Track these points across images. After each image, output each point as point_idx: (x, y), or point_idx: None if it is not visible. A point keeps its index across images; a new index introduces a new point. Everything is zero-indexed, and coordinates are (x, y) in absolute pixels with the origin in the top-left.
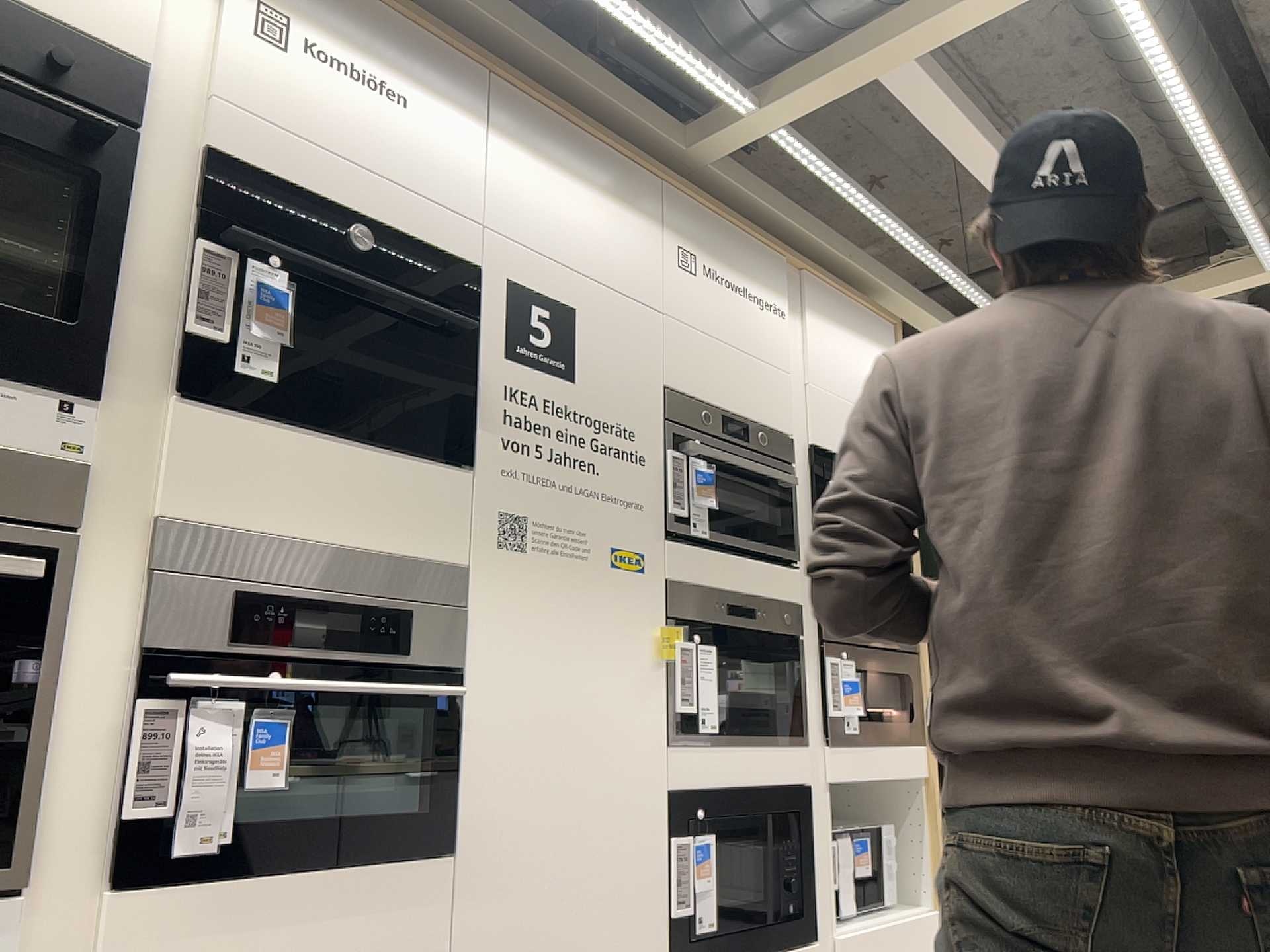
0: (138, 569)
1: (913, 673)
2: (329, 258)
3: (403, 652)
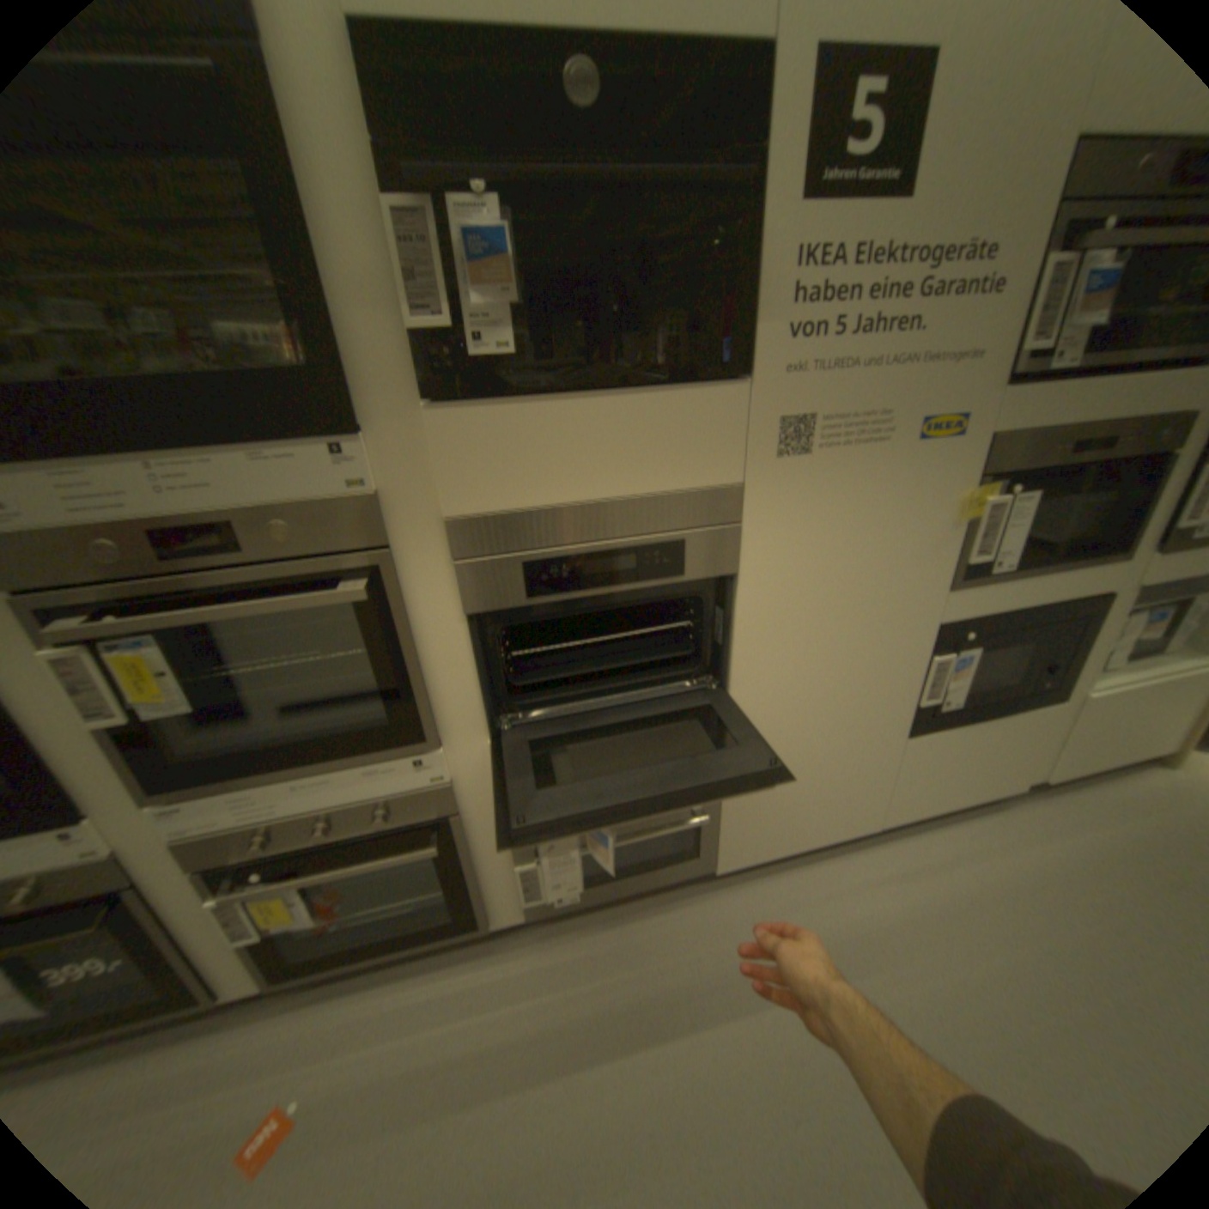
0: (445, 557)
1: None
2: (547, 140)
3: (678, 573)
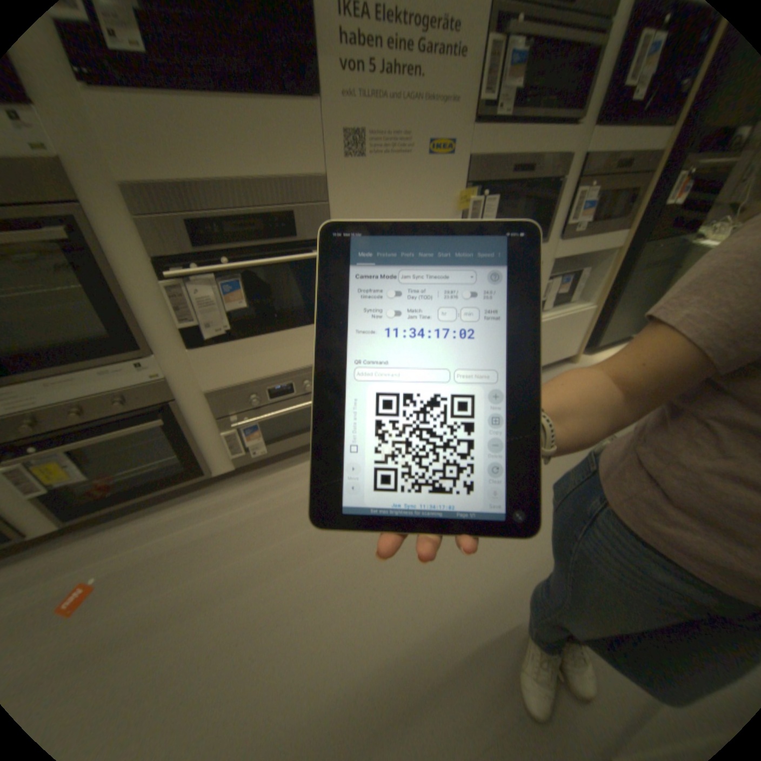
0: (125, 214)
1: (644, 185)
2: None
3: (292, 234)
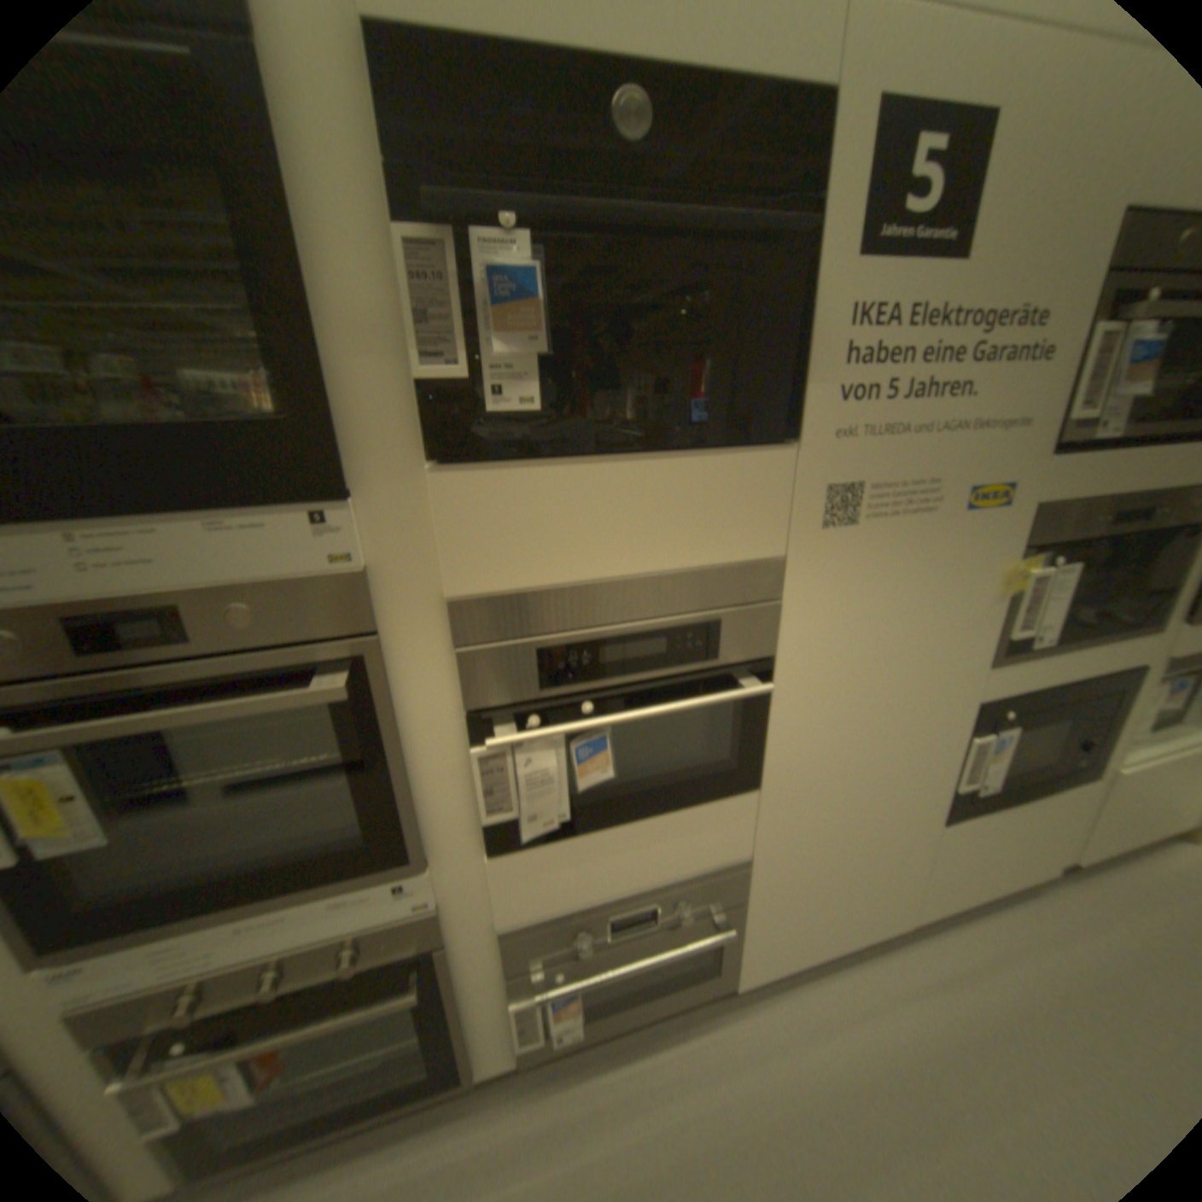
0: (444, 646)
1: None
2: (588, 174)
3: (712, 658)
